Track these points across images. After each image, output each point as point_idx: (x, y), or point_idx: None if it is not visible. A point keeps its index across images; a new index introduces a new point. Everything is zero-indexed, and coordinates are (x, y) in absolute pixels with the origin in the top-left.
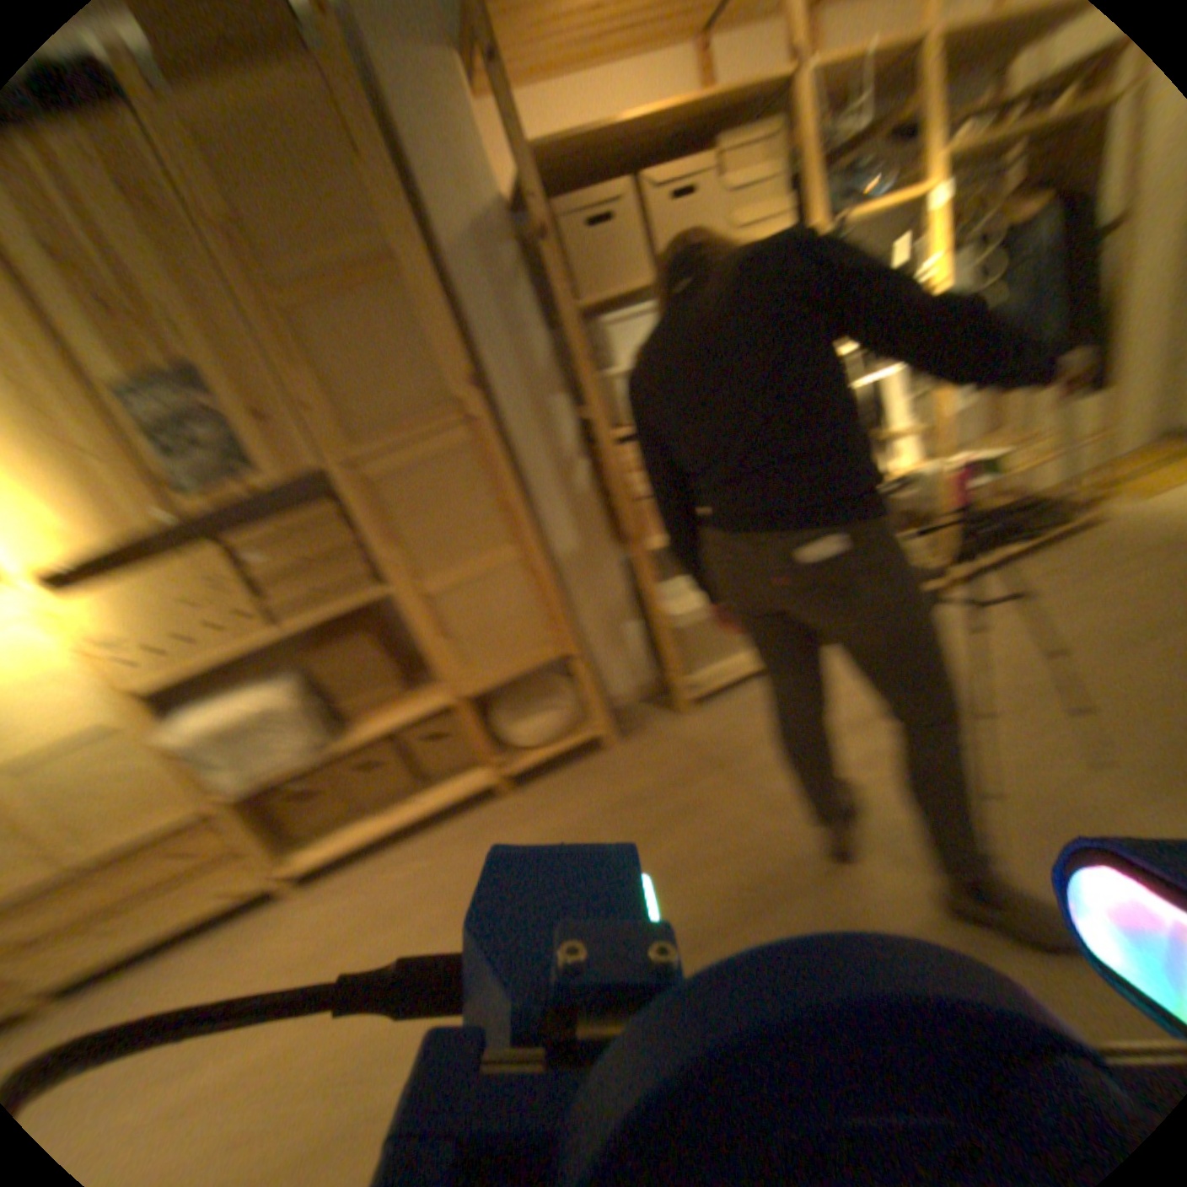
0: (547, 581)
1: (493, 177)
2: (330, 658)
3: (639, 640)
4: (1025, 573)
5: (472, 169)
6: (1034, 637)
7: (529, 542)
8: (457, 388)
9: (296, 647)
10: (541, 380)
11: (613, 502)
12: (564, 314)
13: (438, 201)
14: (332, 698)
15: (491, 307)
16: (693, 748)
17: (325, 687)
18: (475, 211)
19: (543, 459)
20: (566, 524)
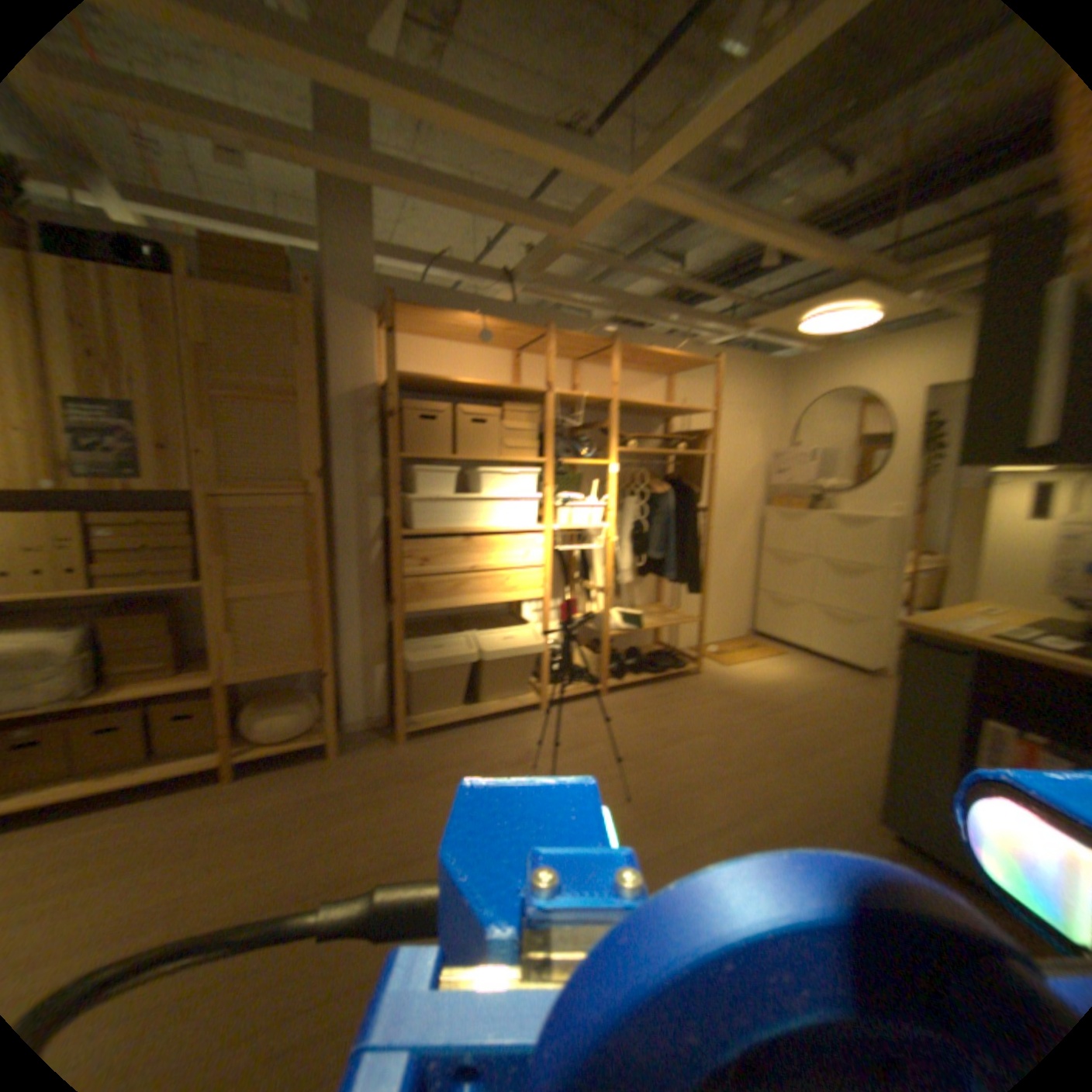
0: (325, 613)
1: (375, 374)
2: (123, 629)
3: (384, 681)
4: (647, 692)
5: (363, 367)
6: (632, 728)
7: (321, 583)
8: (307, 476)
9: (96, 614)
10: (367, 486)
11: (392, 575)
12: (392, 456)
13: (337, 374)
14: (107, 663)
15: (349, 436)
16: (395, 765)
17: (105, 652)
18: (358, 387)
19: (352, 534)
20: (354, 580)
